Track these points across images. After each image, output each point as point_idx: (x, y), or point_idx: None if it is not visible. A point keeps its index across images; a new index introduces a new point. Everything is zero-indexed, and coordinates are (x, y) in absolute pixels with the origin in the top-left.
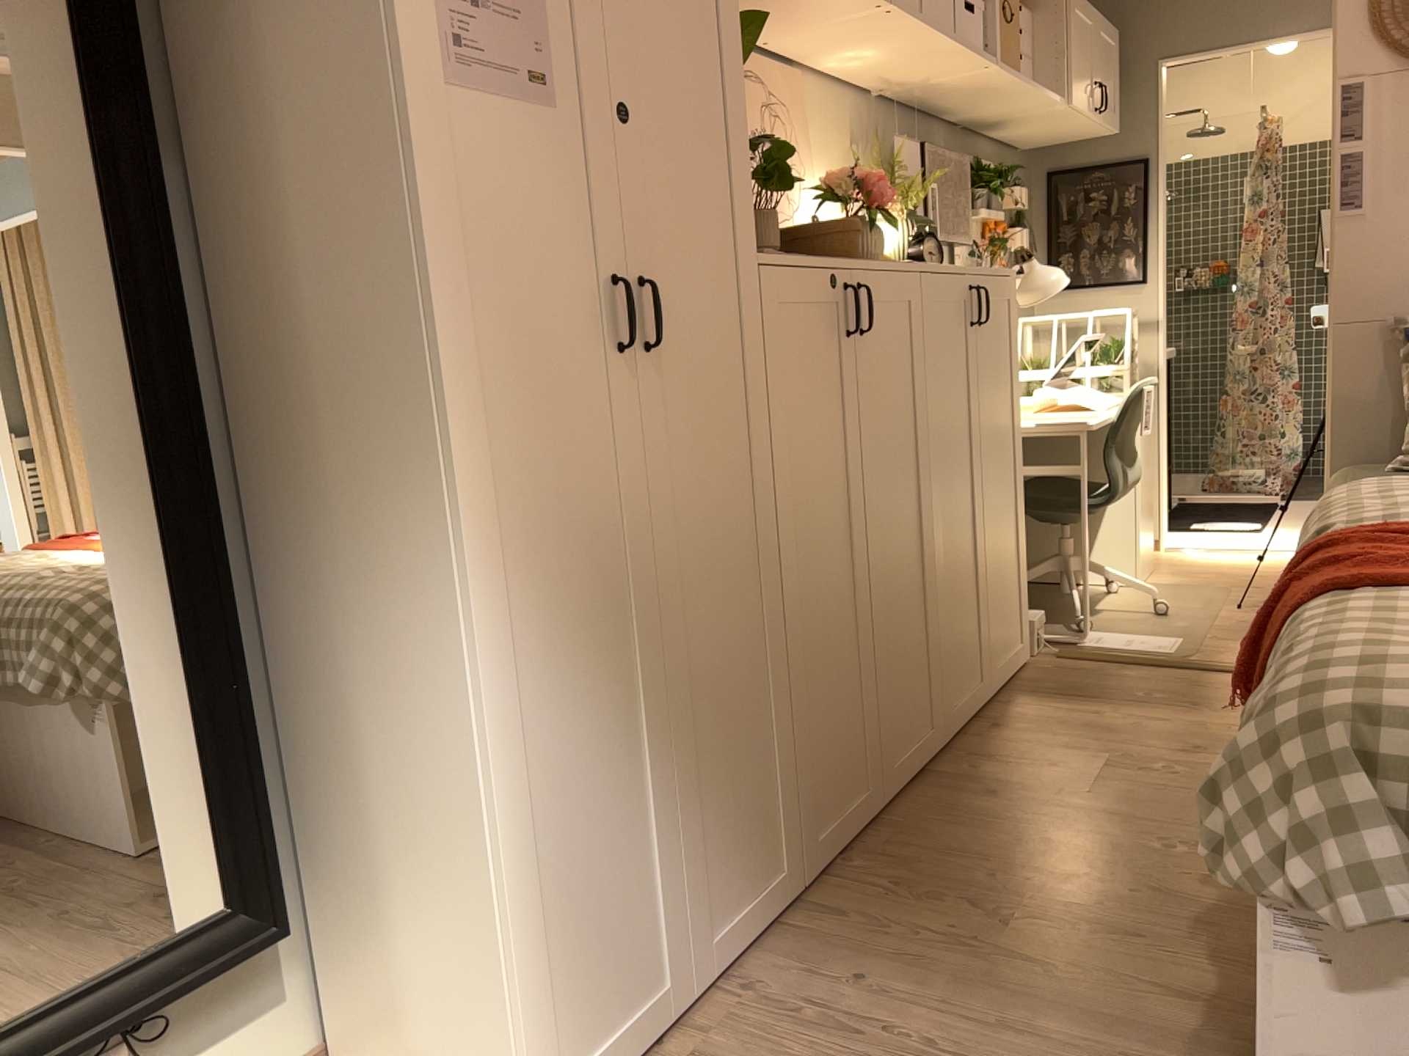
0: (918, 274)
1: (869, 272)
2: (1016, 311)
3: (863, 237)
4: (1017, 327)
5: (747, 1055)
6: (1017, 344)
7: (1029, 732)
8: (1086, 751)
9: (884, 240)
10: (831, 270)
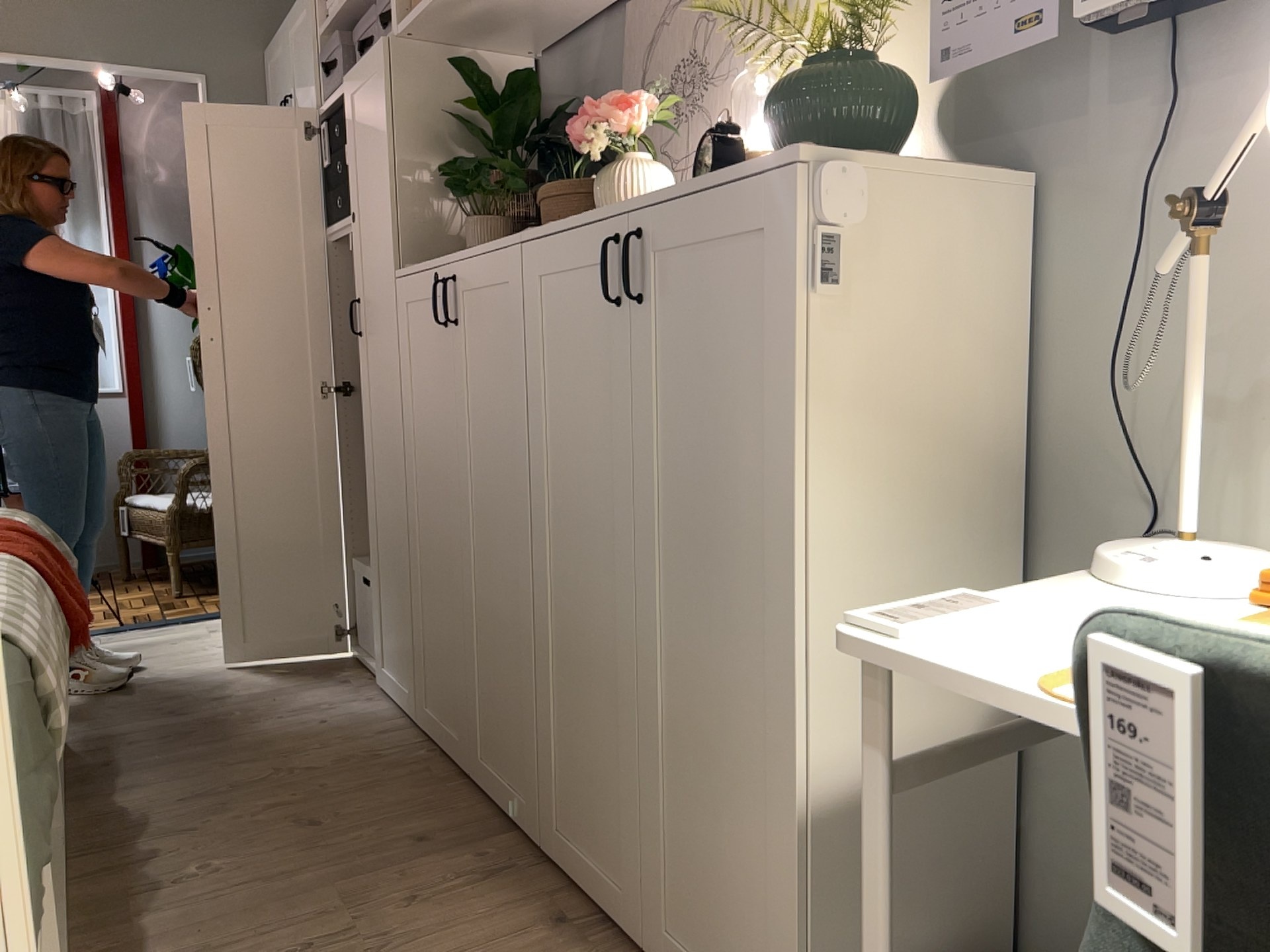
0: (514, 248)
1: (460, 263)
2: (796, 257)
3: (597, 193)
4: (796, 301)
5: (330, 694)
6: (796, 344)
7: (508, 939)
8: (401, 949)
9: (615, 185)
10: (432, 271)
